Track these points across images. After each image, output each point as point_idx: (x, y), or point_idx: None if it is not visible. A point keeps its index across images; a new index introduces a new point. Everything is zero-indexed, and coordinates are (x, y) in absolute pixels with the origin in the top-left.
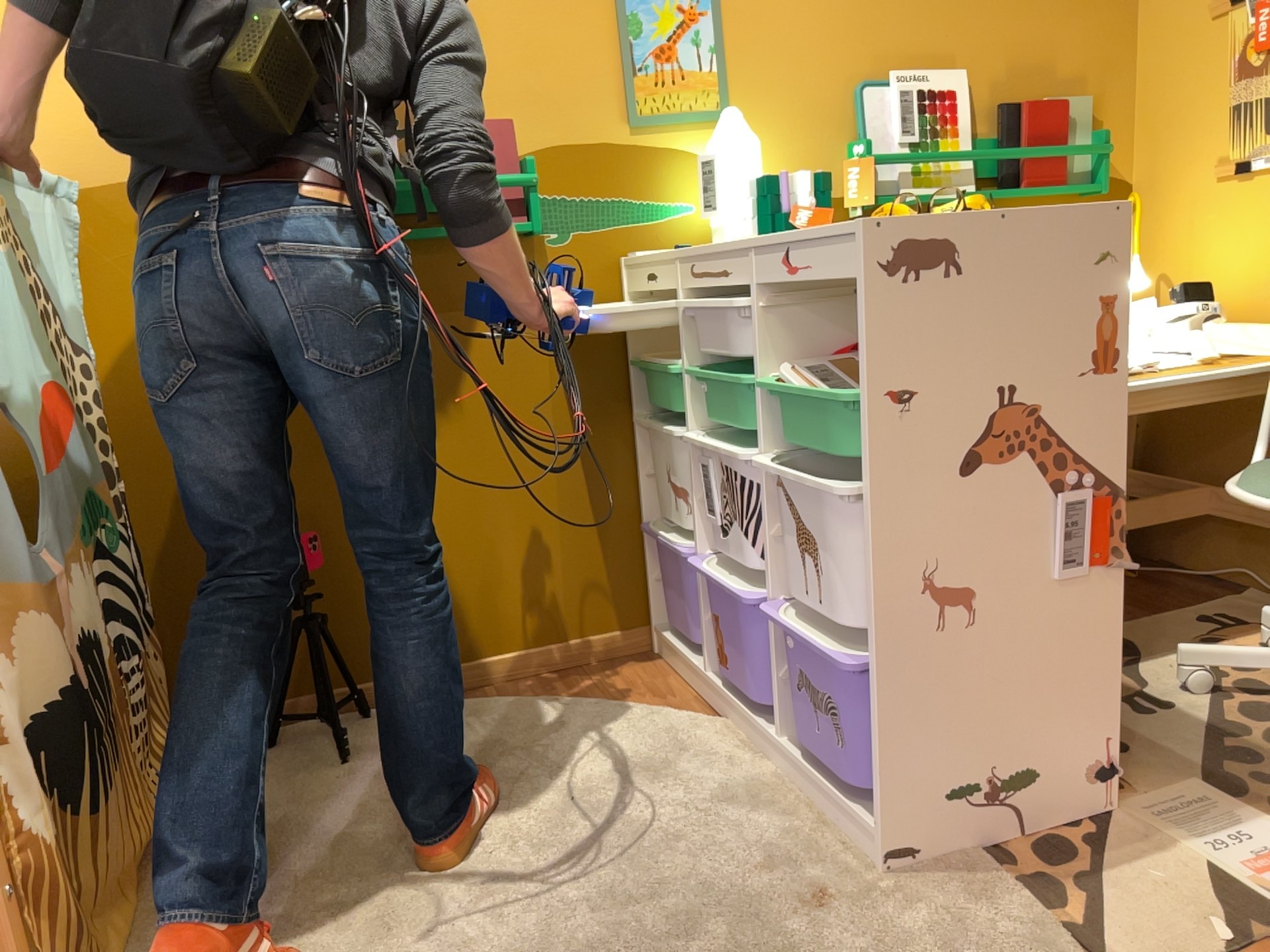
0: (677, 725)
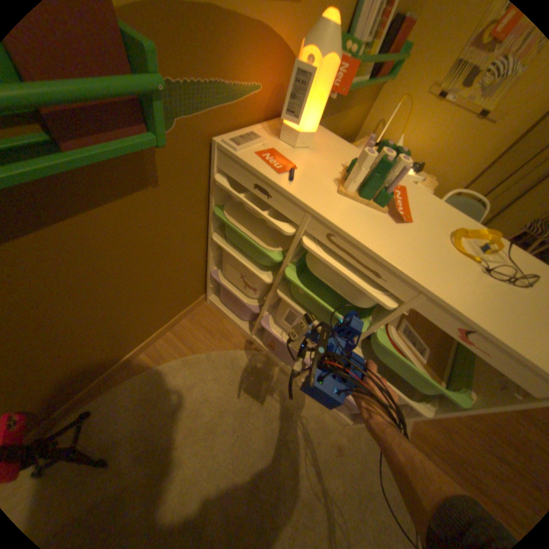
0: (250, 362)
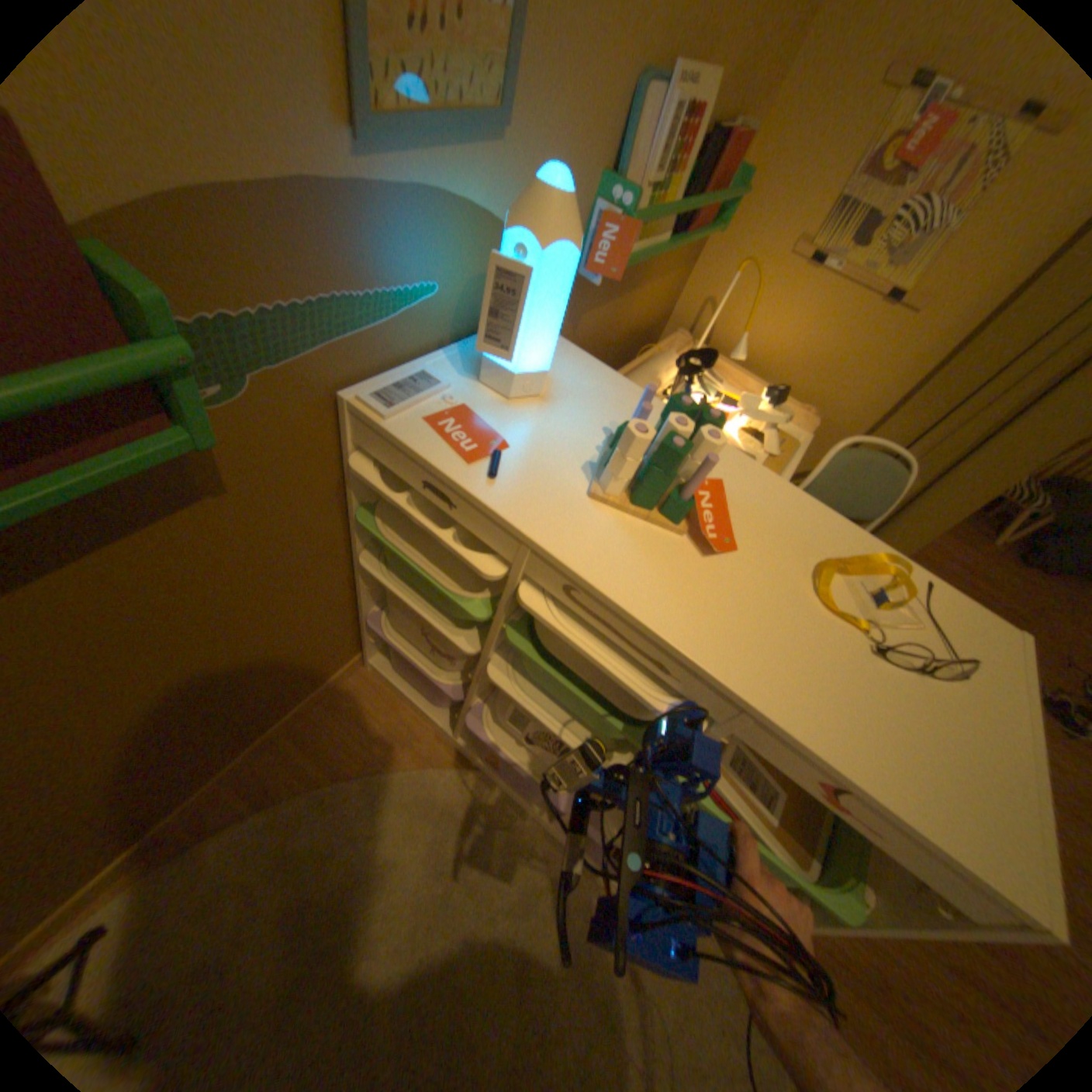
0: (451, 794)
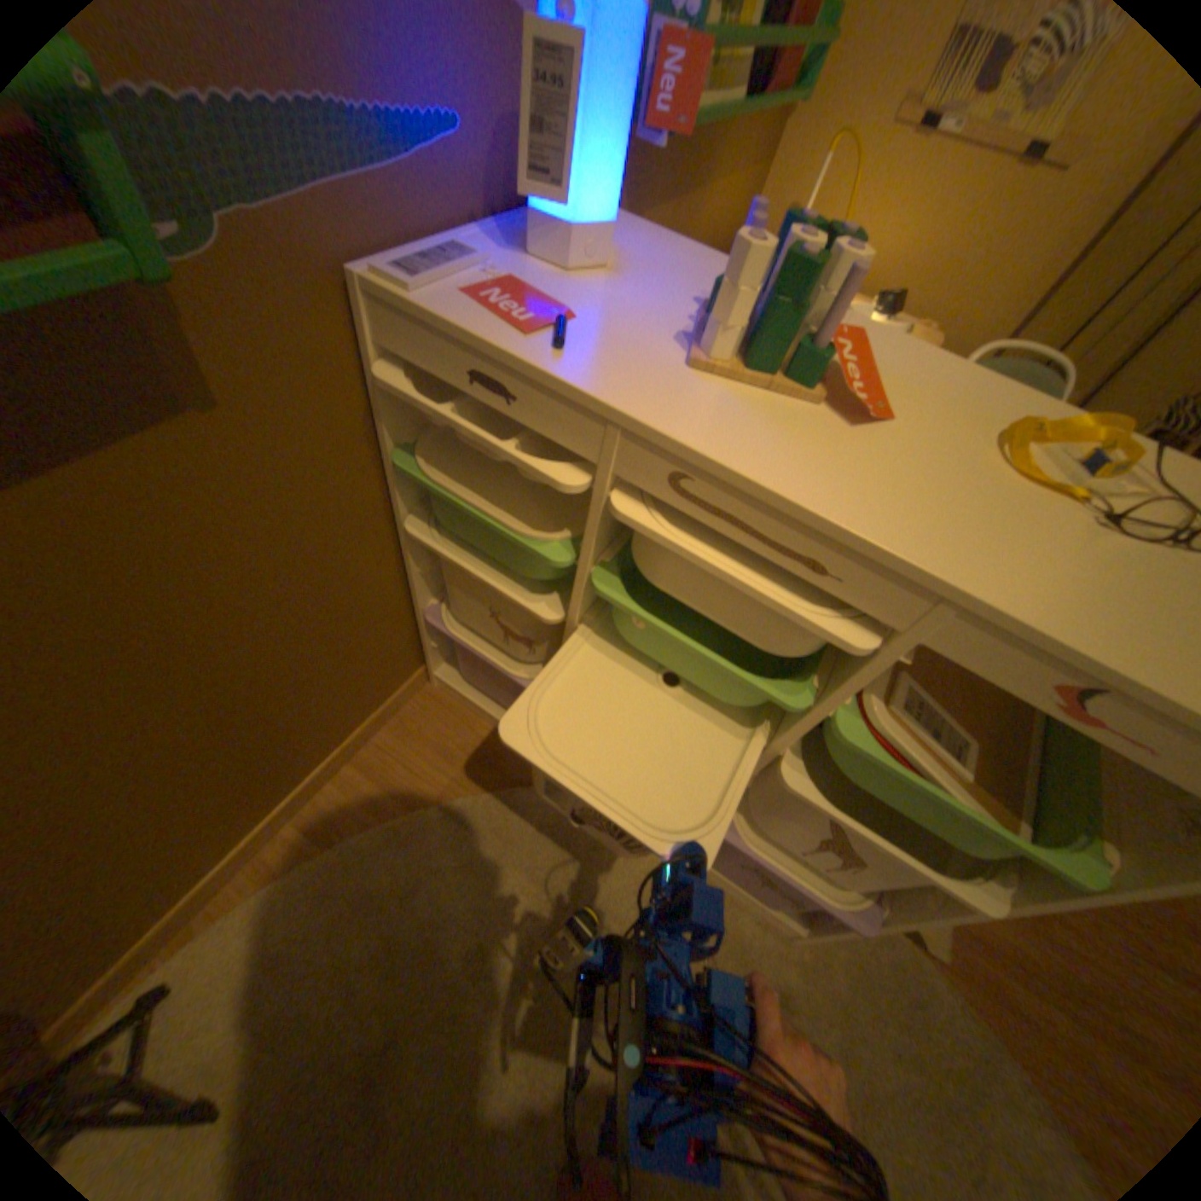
0: (546, 813)
